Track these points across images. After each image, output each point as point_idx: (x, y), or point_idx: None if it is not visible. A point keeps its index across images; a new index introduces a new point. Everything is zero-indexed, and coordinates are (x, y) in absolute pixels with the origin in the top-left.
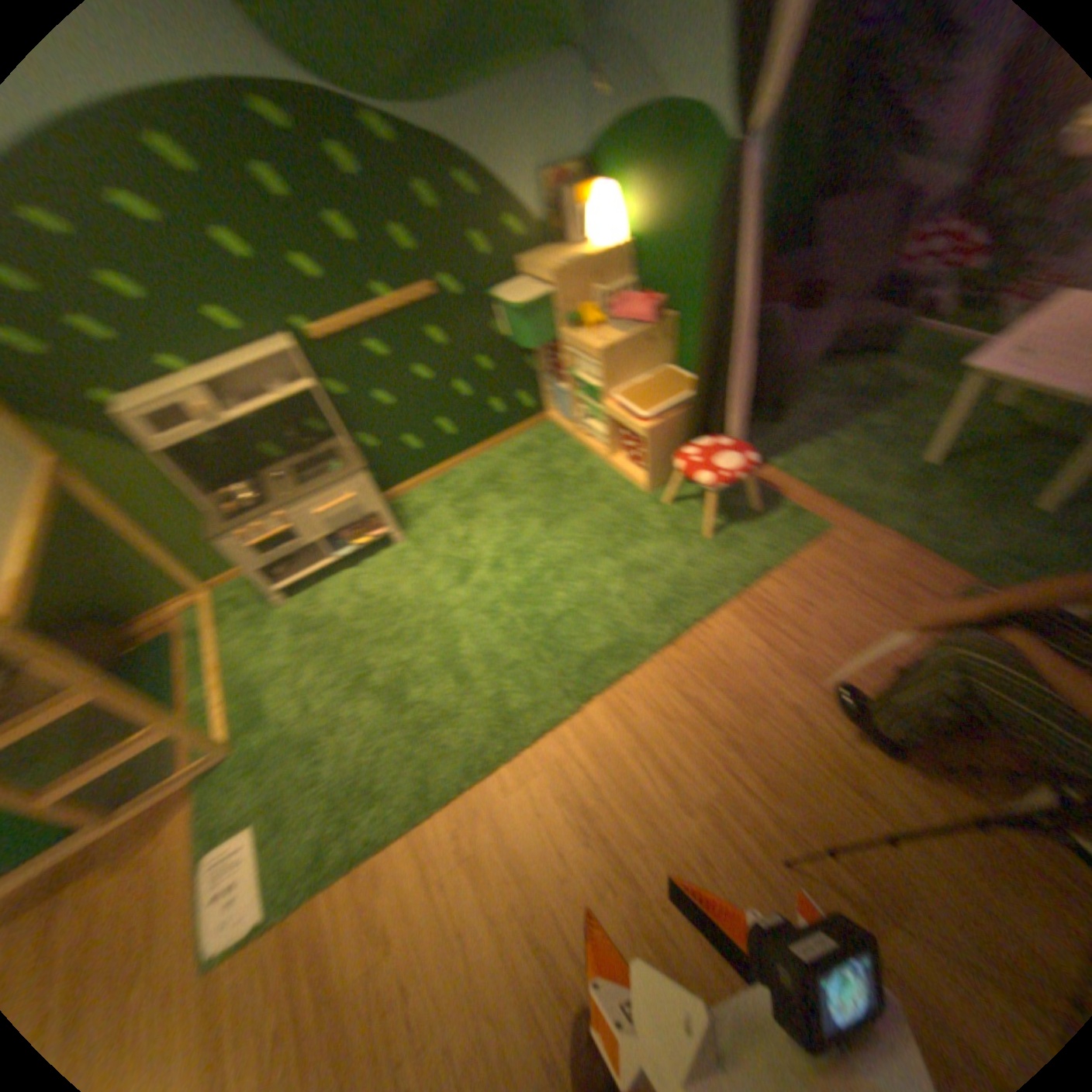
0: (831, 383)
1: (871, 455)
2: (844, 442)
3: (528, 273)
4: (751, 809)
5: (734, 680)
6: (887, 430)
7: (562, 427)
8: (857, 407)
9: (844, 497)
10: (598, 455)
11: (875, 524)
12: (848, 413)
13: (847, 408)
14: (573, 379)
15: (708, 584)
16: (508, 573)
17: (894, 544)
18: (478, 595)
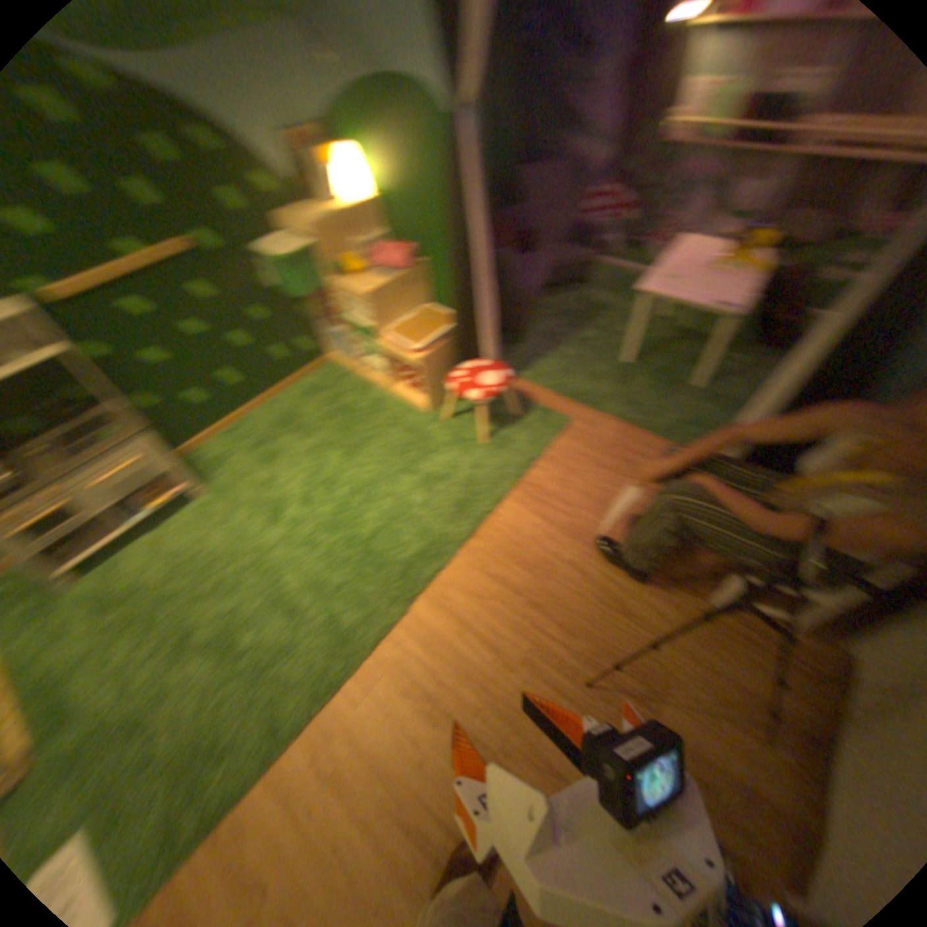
0: (550, 309)
1: (586, 362)
2: (567, 354)
3: (285, 228)
4: (555, 651)
5: (524, 554)
6: (594, 342)
7: (344, 366)
8: (571, 327)
9: (574, 396)
10: (380, 387)
11: (599, 413)
12: (565, 332)
13: (564, 327)
14: (345, 323)
15: (490, 481)
16: (318, 505)
17: (613, 425)
18: (292, 532)
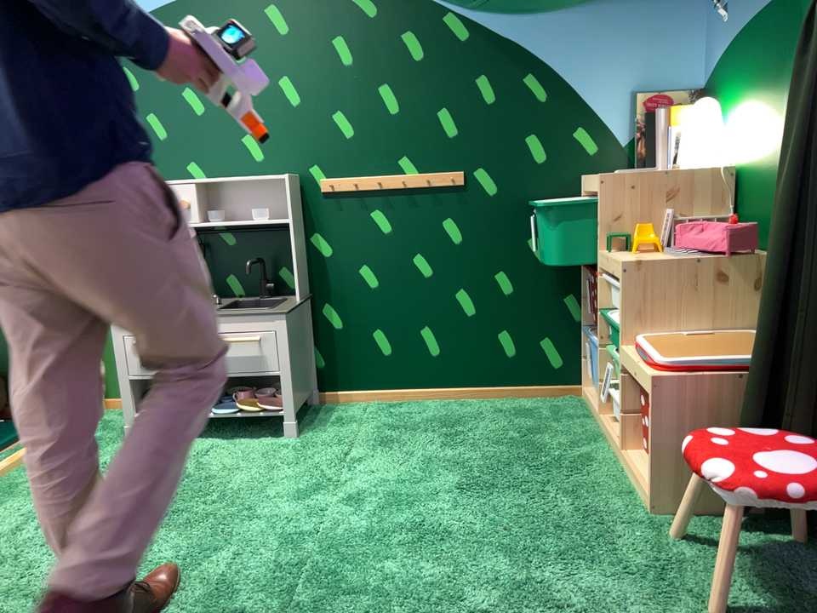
0: None
1: None
2: None
3: (589, 185)
4: None
5: None
6: None
7: (593, 404)
8: None
9: None
10: (616, 443)
11: None
12: None
13: None
14: (604, 316)
15: None
16: (364, 516)
17: None
18: (303, 521)
